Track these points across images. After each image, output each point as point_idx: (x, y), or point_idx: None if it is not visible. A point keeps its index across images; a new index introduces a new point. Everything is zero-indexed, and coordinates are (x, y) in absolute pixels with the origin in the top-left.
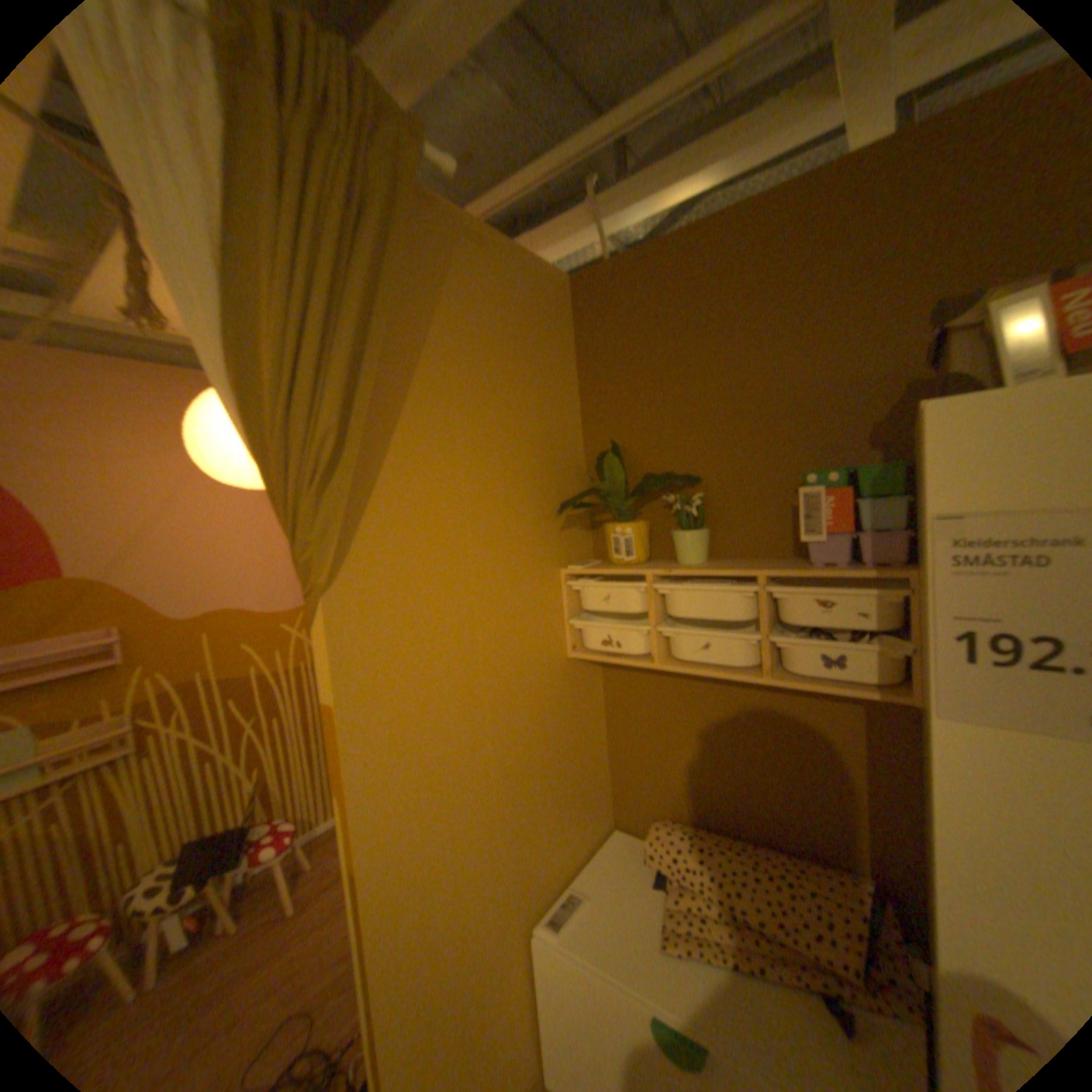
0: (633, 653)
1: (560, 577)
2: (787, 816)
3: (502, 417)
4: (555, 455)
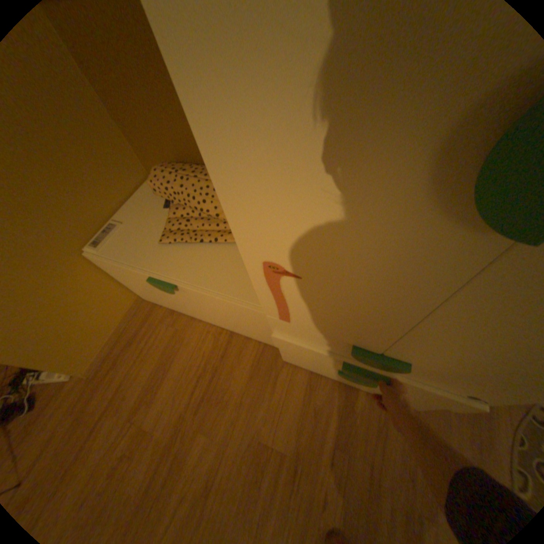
0: None
1: None
2: None
3: None
4: None
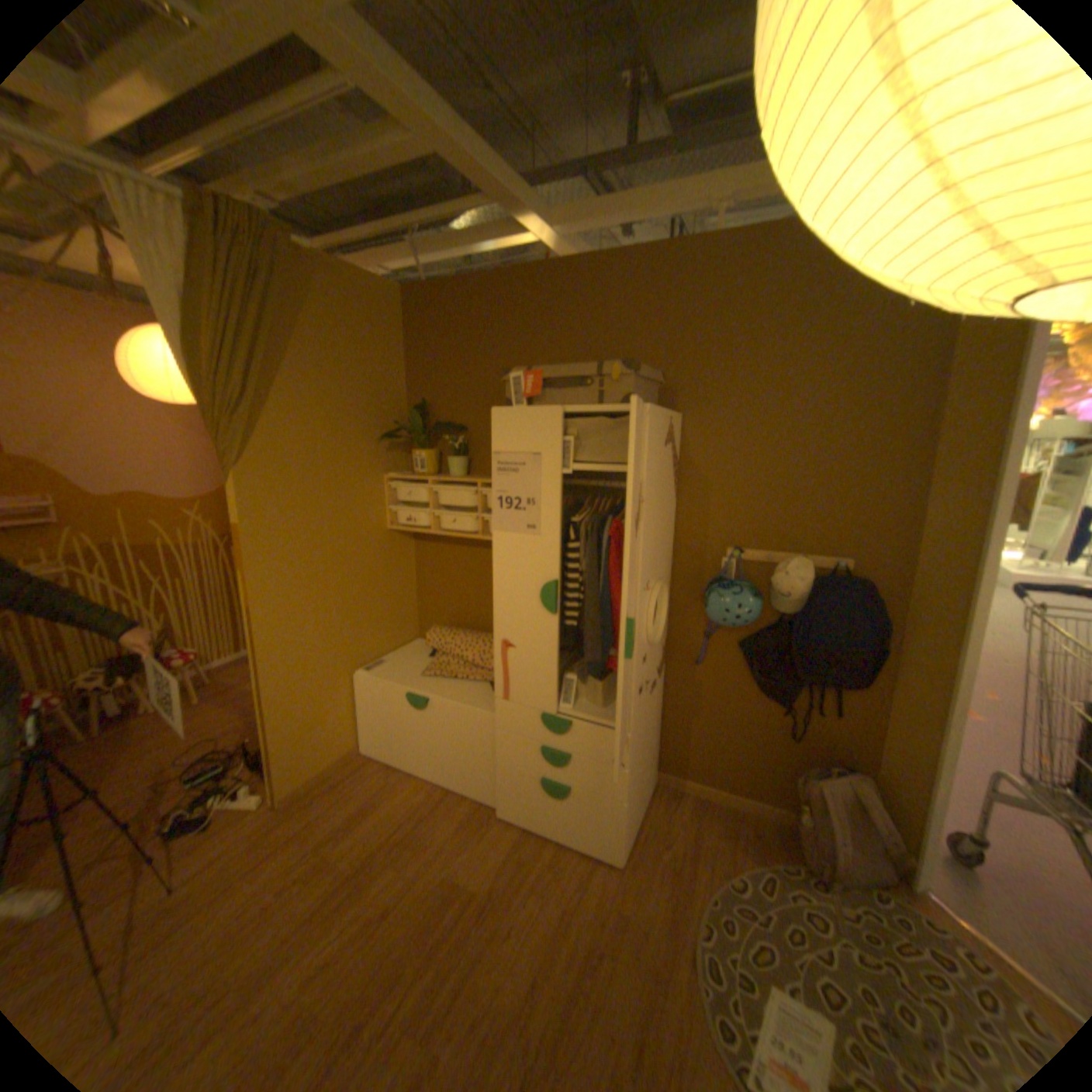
0: (422, 527)
1: (383, 481)
2: None
3: (344, 380)
4: (383, 405)
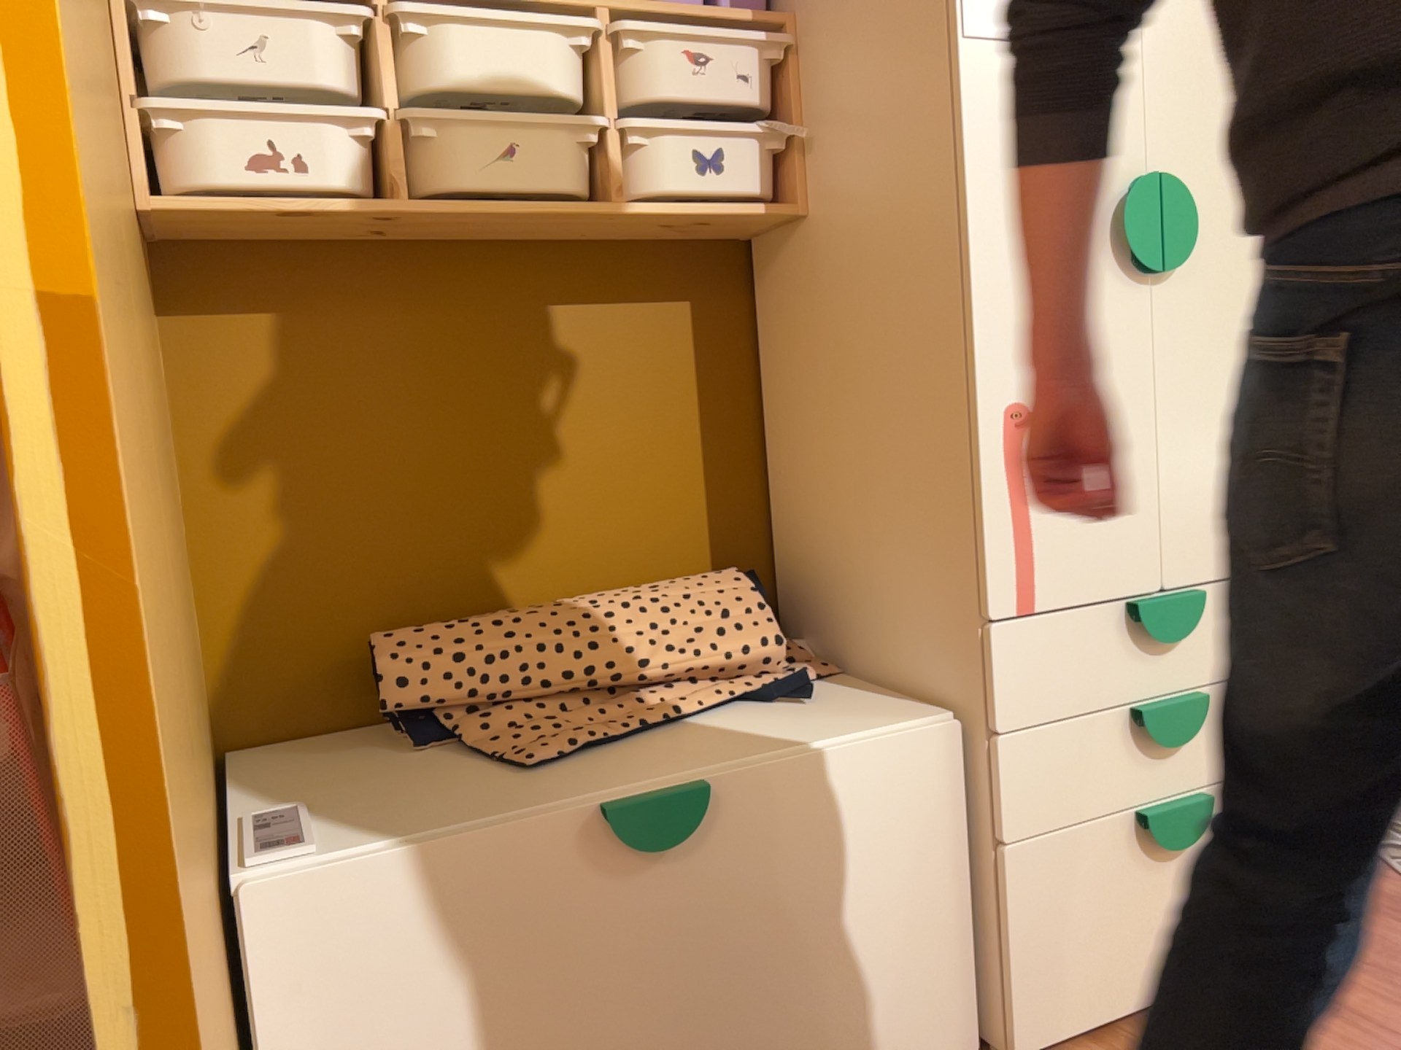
0: (338, 191)
1: None
2: (600, 532)
3: None
4: None
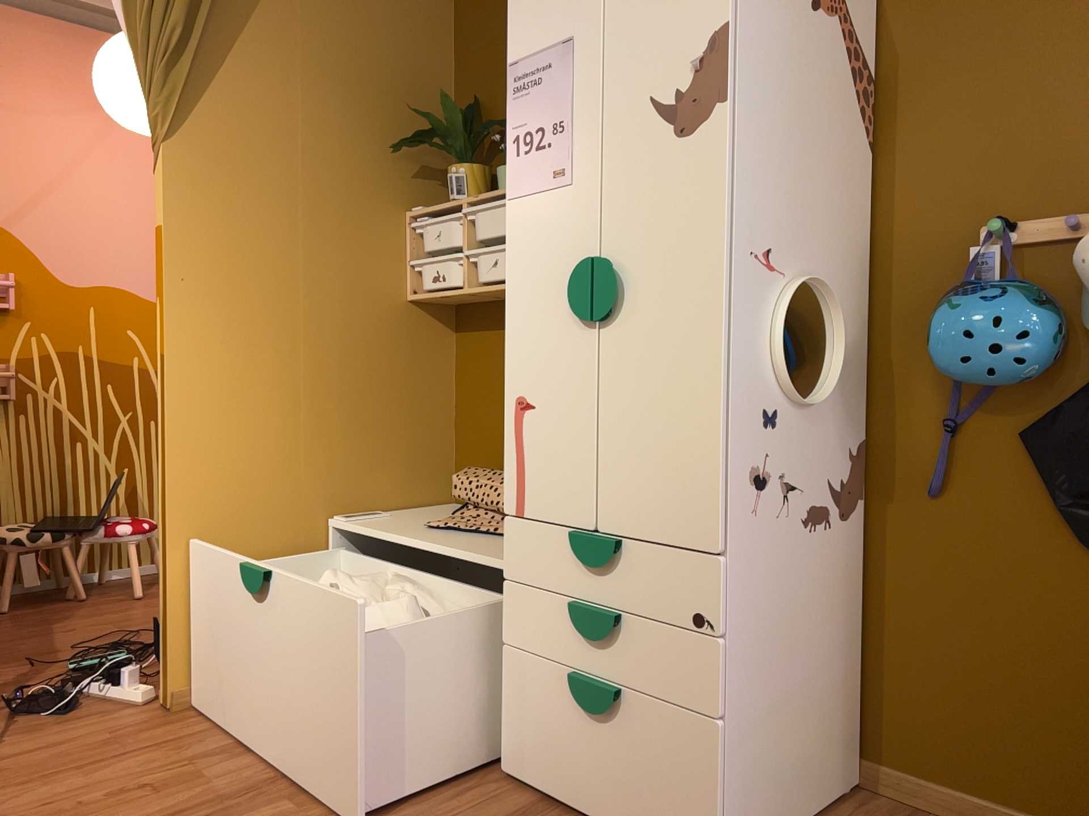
0: (453, 285)
1: (405, 219)
2: None
3: (351, 56)
4: (414, 106)
